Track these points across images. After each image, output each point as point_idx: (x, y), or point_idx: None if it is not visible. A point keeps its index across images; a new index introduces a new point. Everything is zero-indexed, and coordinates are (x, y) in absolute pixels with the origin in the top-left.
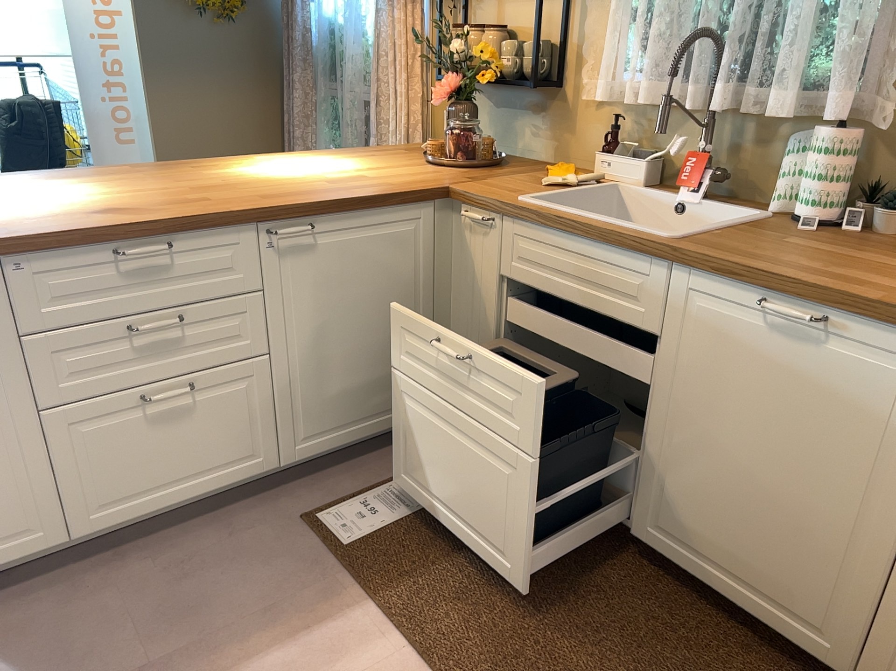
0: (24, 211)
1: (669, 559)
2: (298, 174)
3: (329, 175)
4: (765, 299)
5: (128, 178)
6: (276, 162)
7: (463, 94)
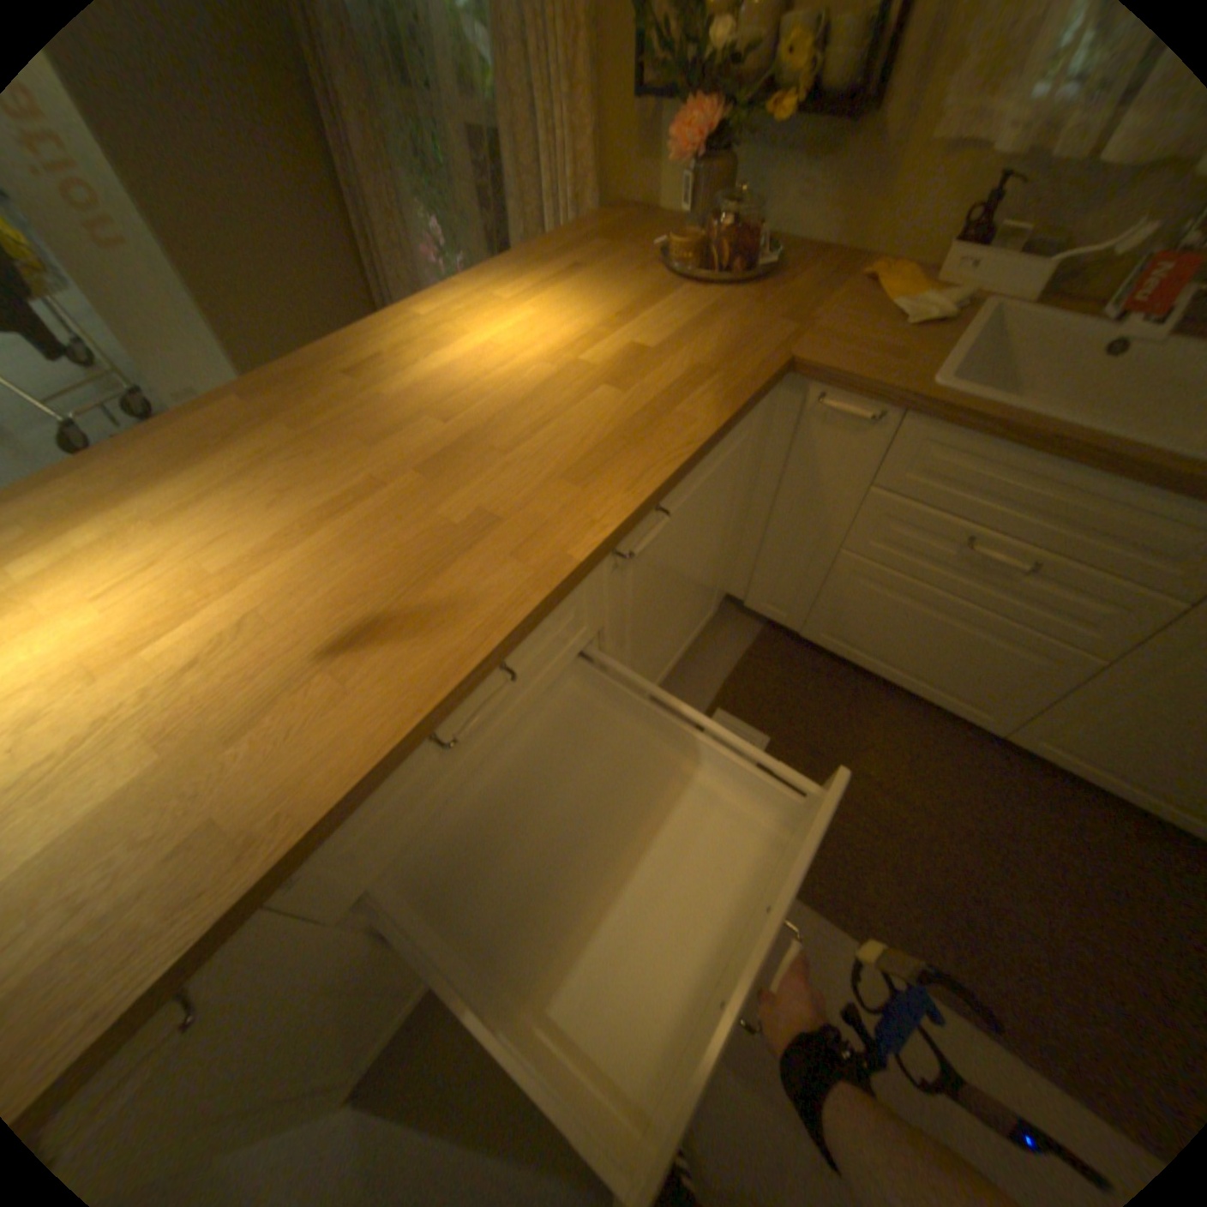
0: (174, 683)
1: (1062, 767)
2: (535, 359)
3: (589, 356)
4: None
5: (266, 450)
6: (460, 320)
7: (724, 135)
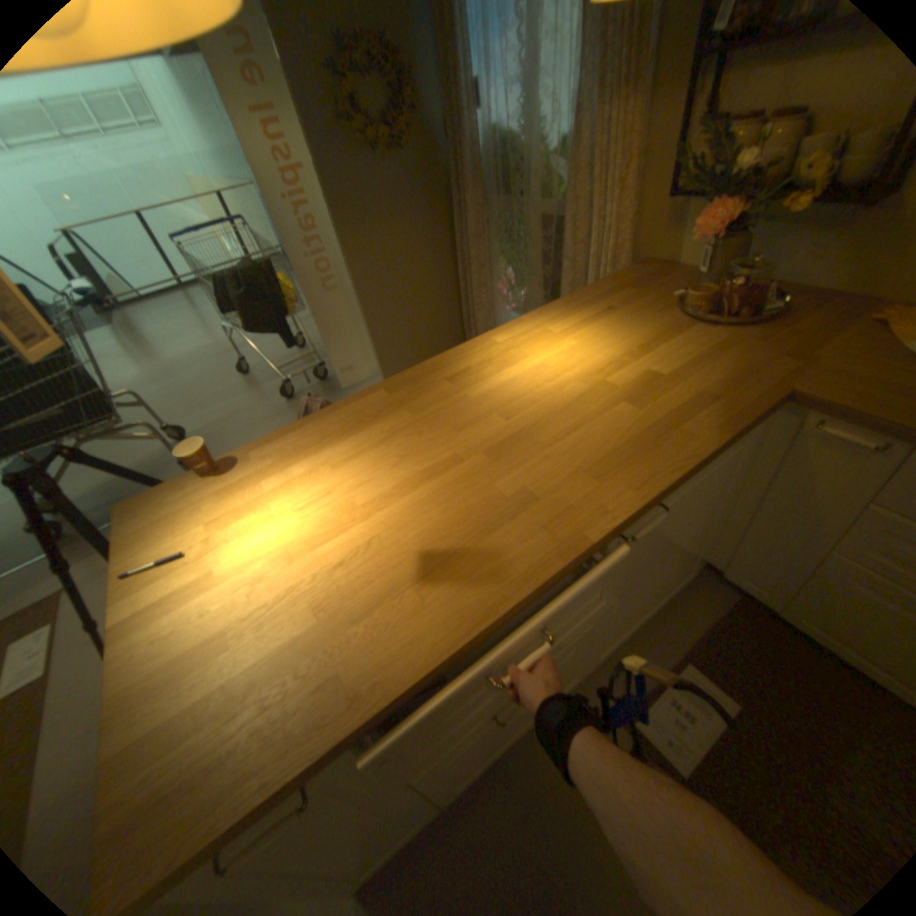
0: (330, 574)
1: None
2: (574, 378)
3: (614, 378)
4: None
5: (397, 428)
6: (524, 346)
7: (743, 220)
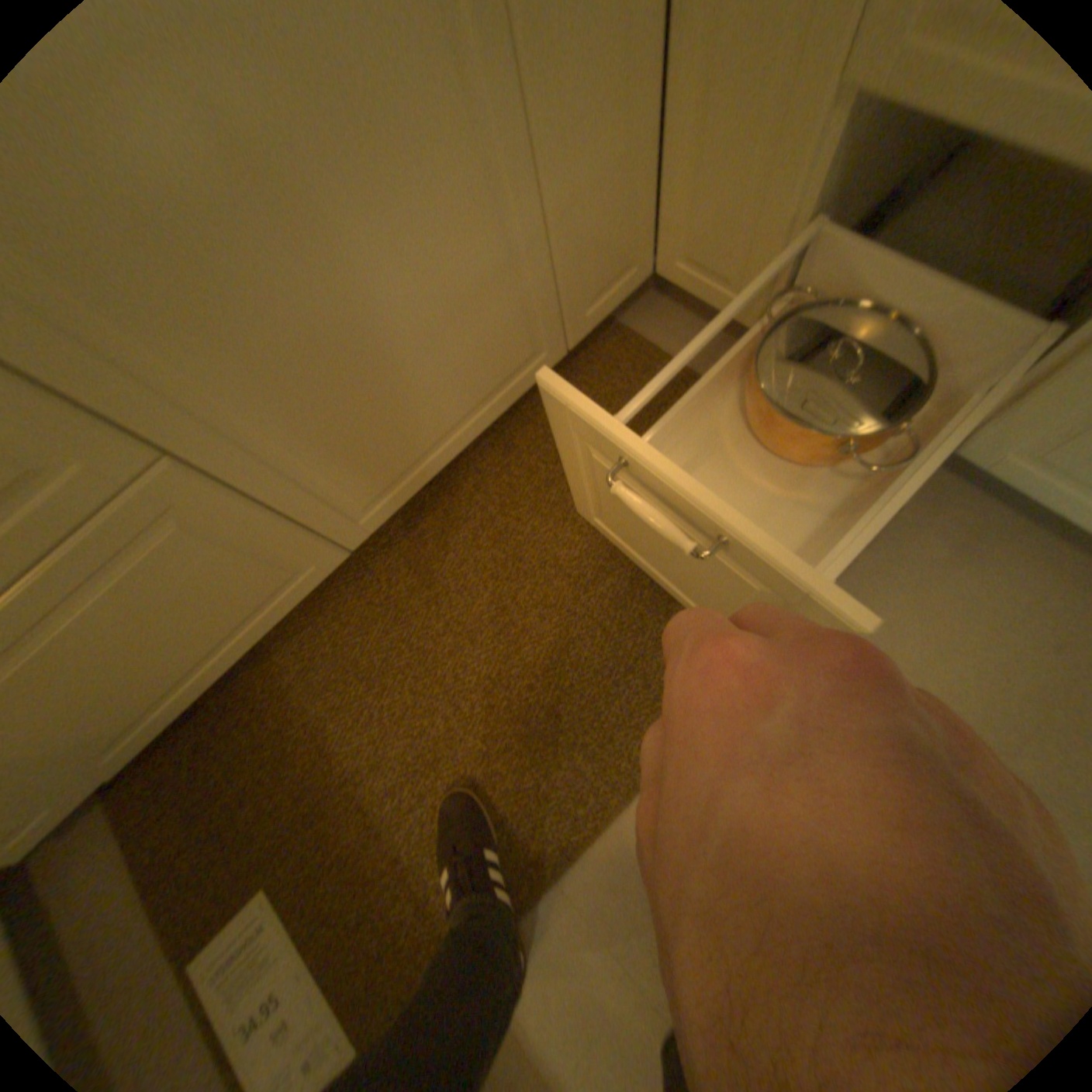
0: None
1: (398, 506)
2: None
3: None
4: None
5: None
6: None
7: None
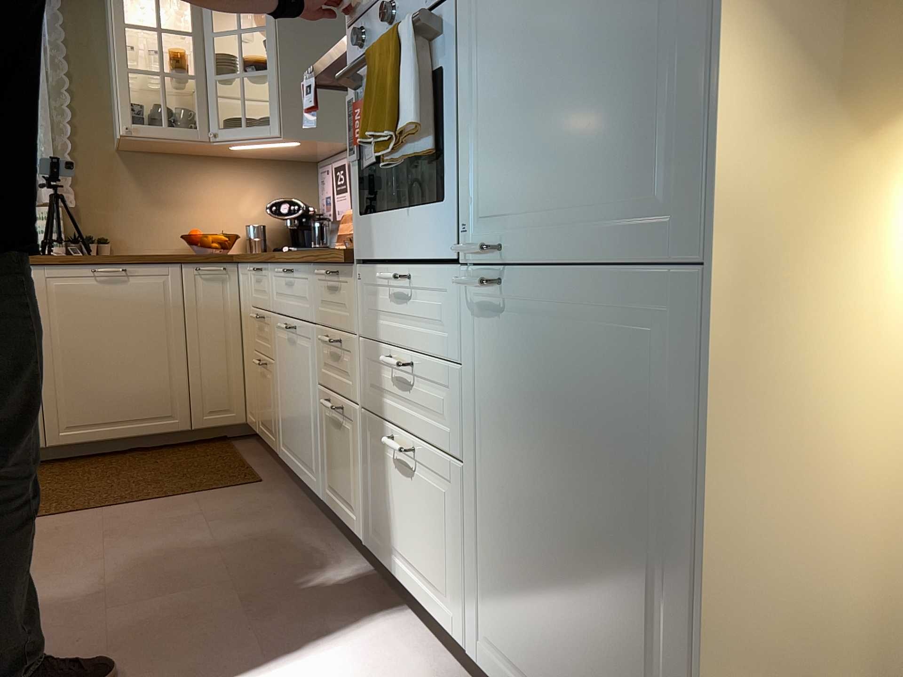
0: None
1: (81, 443)
2: None
3: None
4: (93, 269)
5: None
6: None
7: None
